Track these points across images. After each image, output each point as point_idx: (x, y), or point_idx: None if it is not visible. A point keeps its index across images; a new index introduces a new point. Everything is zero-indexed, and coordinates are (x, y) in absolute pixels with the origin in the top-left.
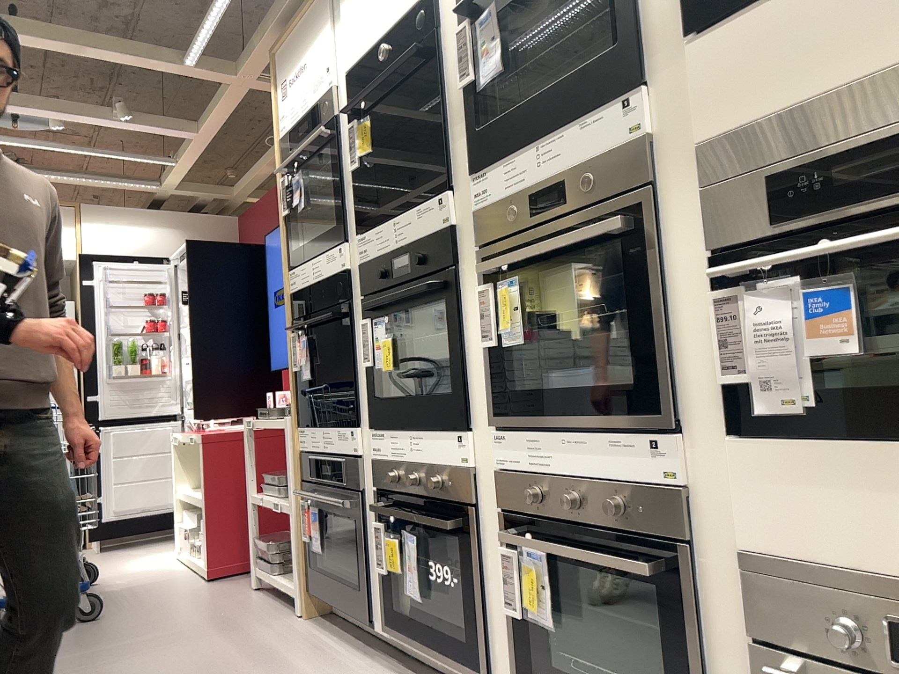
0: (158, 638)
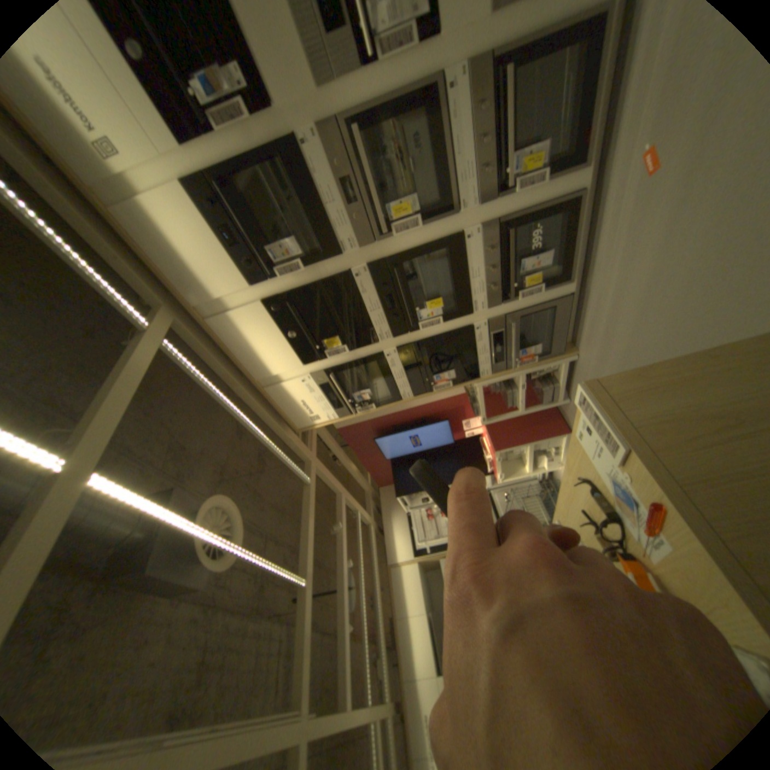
0: None
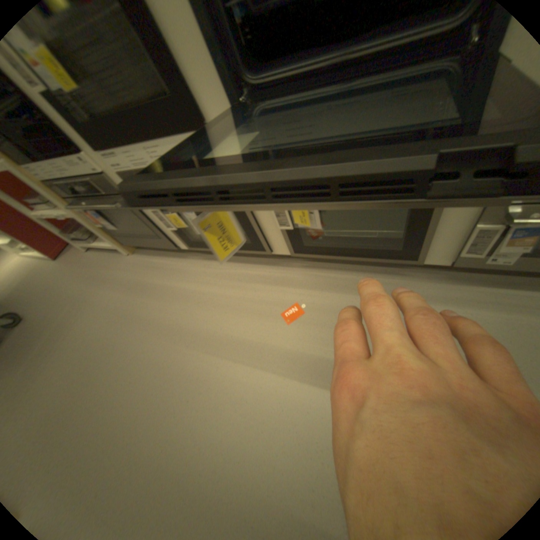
0: (70, 311)
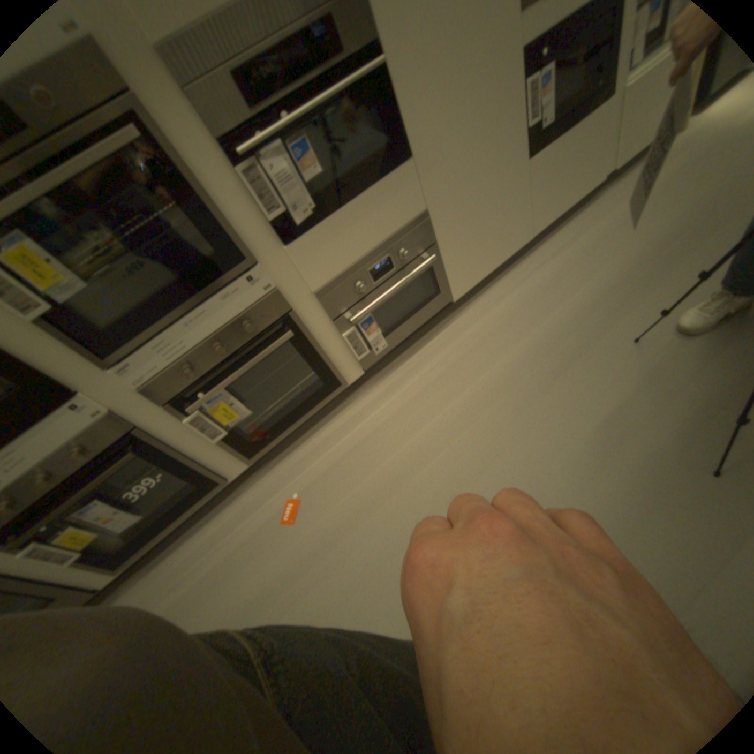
0: None
